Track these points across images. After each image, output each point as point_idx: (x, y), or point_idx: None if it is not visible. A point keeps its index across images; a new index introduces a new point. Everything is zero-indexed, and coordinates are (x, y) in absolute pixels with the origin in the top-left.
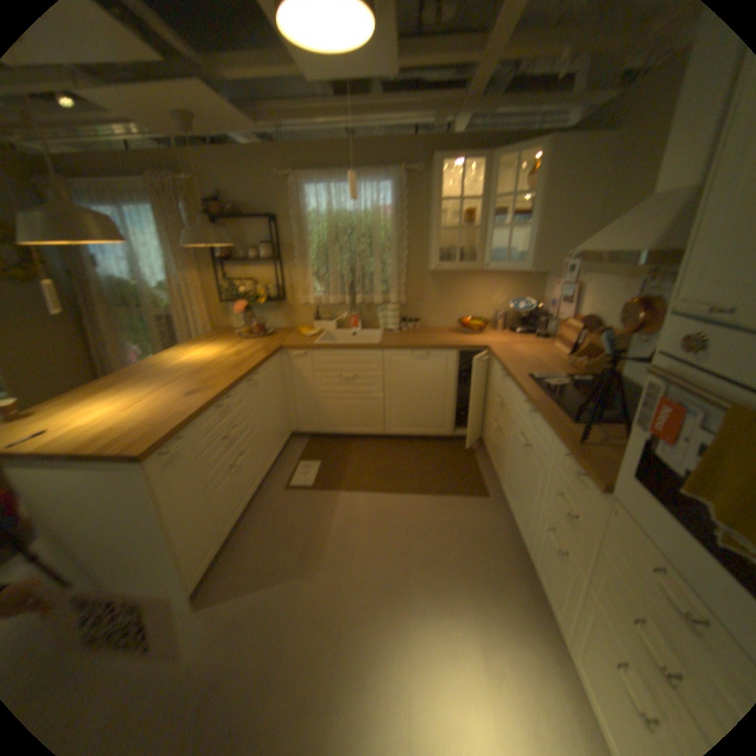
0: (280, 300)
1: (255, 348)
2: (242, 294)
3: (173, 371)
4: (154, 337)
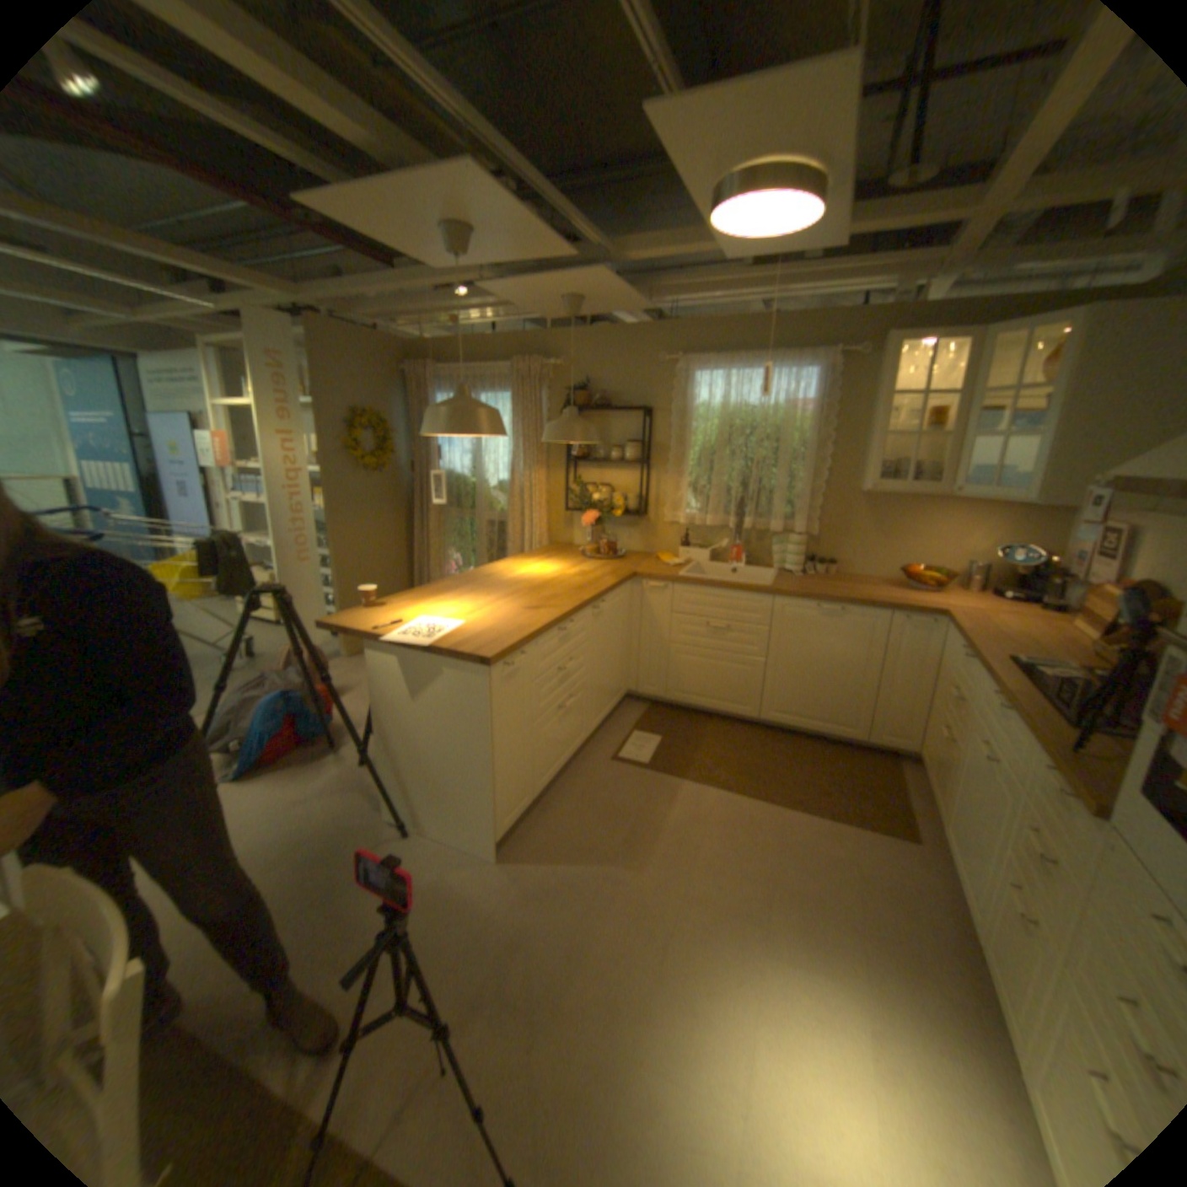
0: (639, 513)
1: (603, 570)
2: (596, 502)
3: (512, 583)
4: (483, 545)
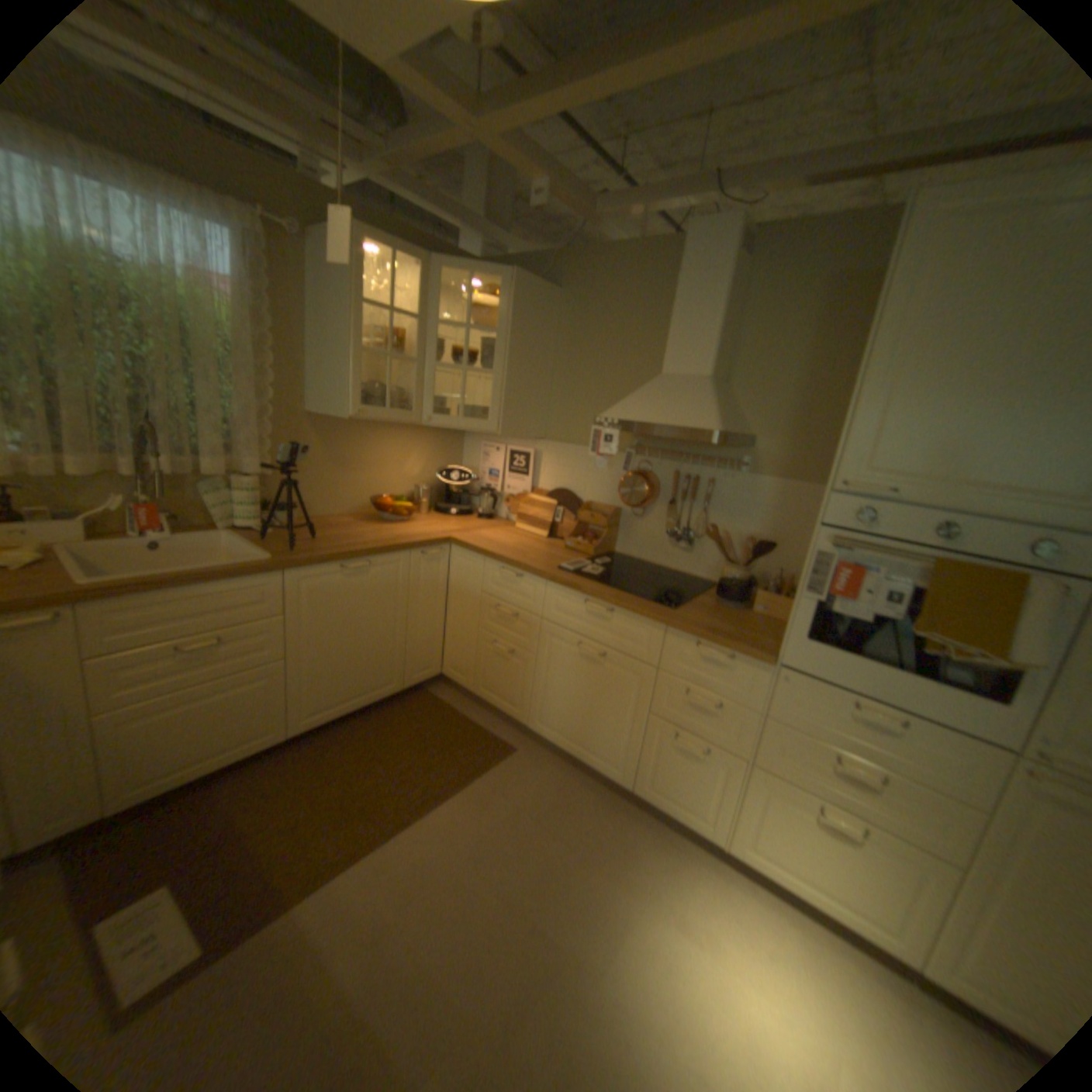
0: None
1: None
2: None
3: None
4: None
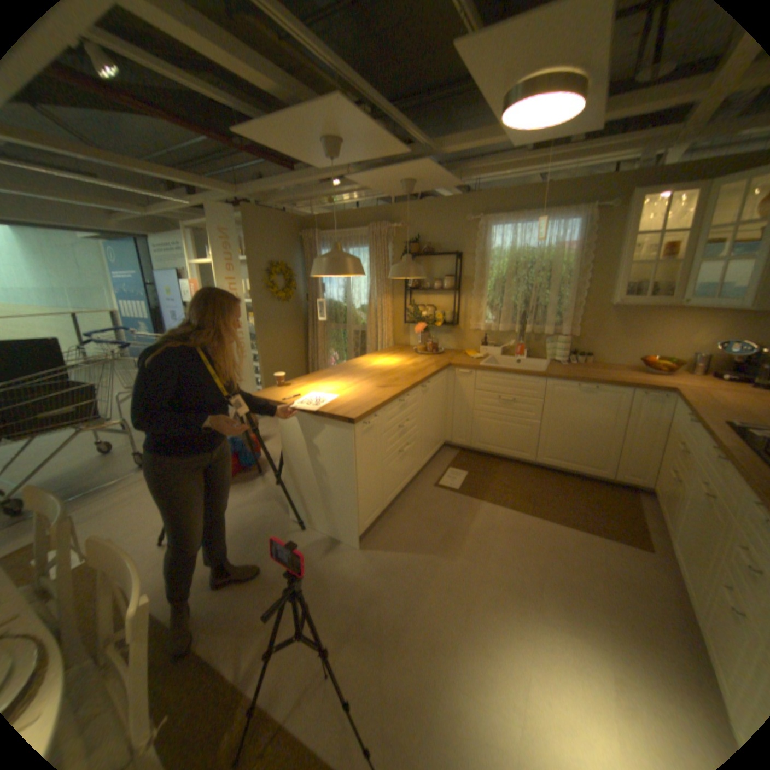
0: (454, 323)
1: (429, 362)
2: (425, 317)
3: (369, 370)
4: (352, 346)
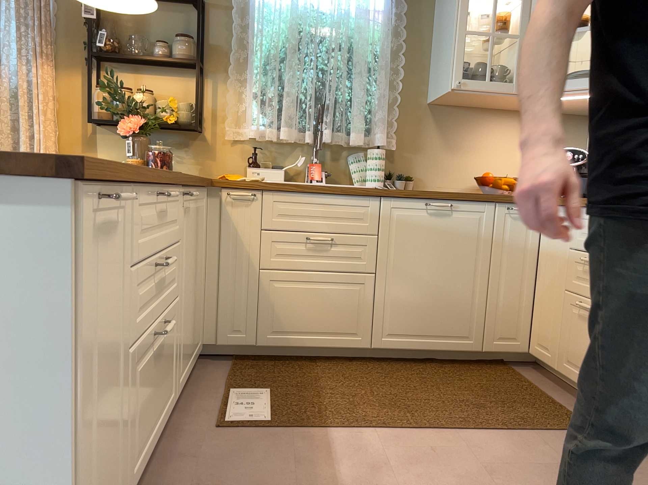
0: (195, 129)
1: None
2: (141, 106)
3: None
4: None
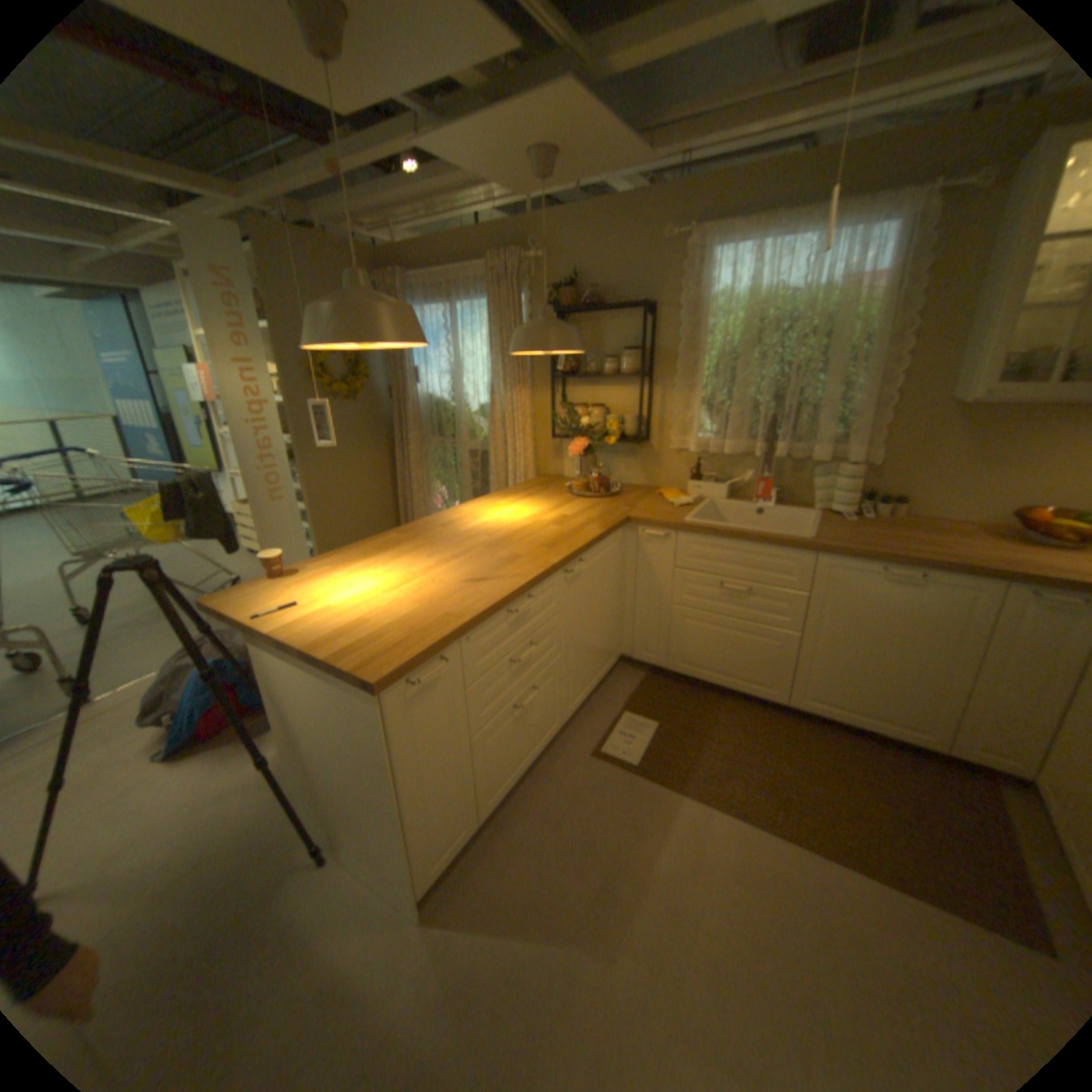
0: (642, 438)
1: (590, 513)
2: (587, 426)
3: (471, 534)
4: (468, 477)
